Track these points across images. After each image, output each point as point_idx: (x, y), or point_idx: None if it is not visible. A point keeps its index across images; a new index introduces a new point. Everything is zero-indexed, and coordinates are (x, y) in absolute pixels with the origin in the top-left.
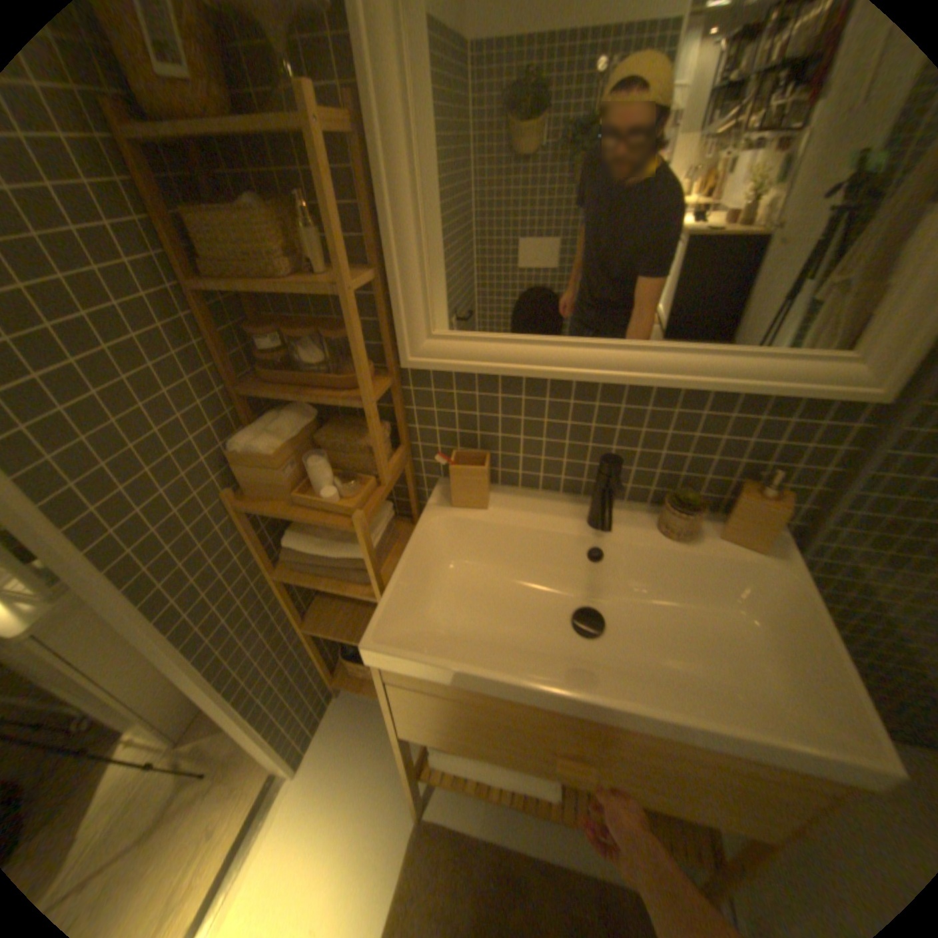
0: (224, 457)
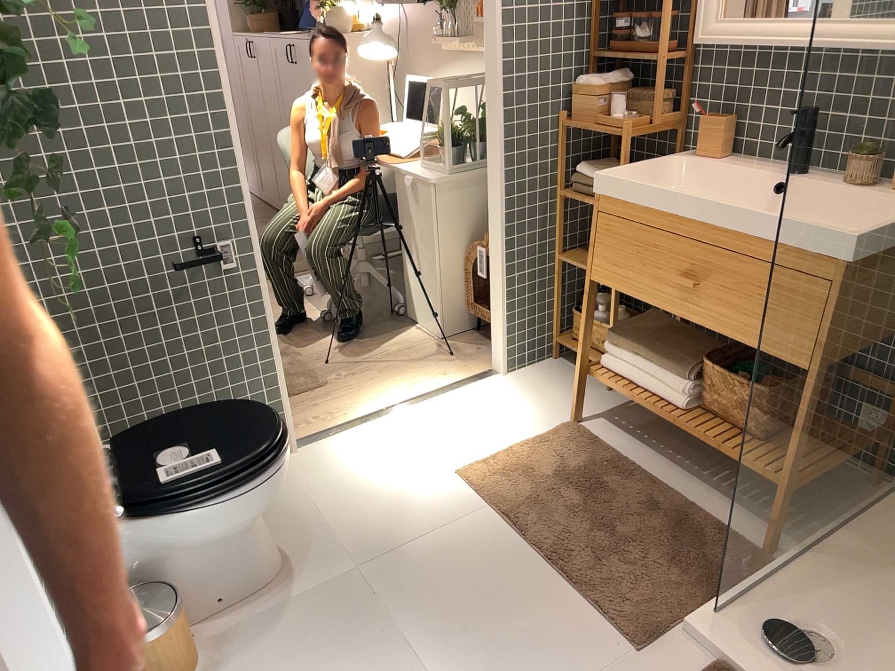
0: (569, 94)
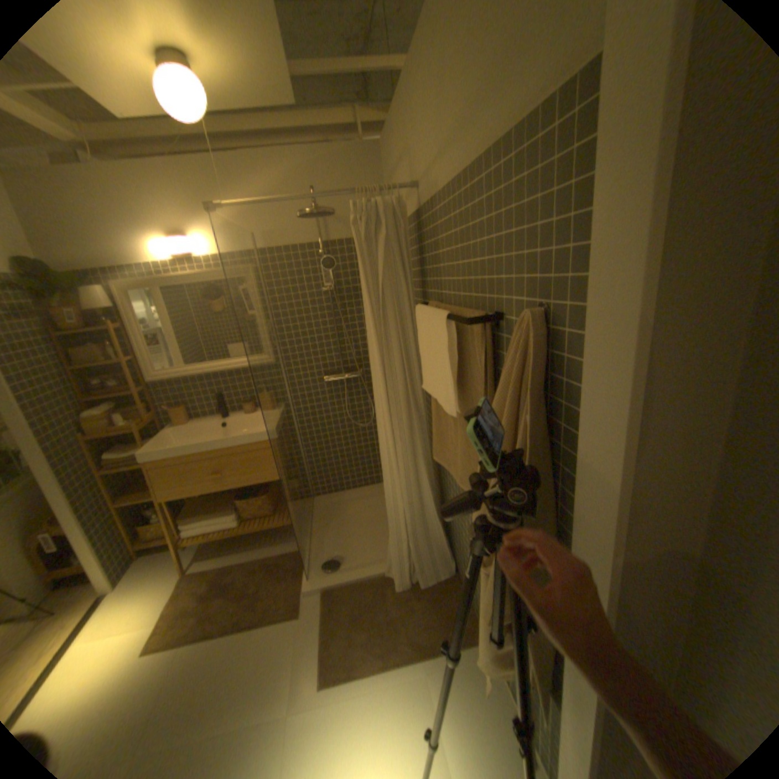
0: (77, 424)
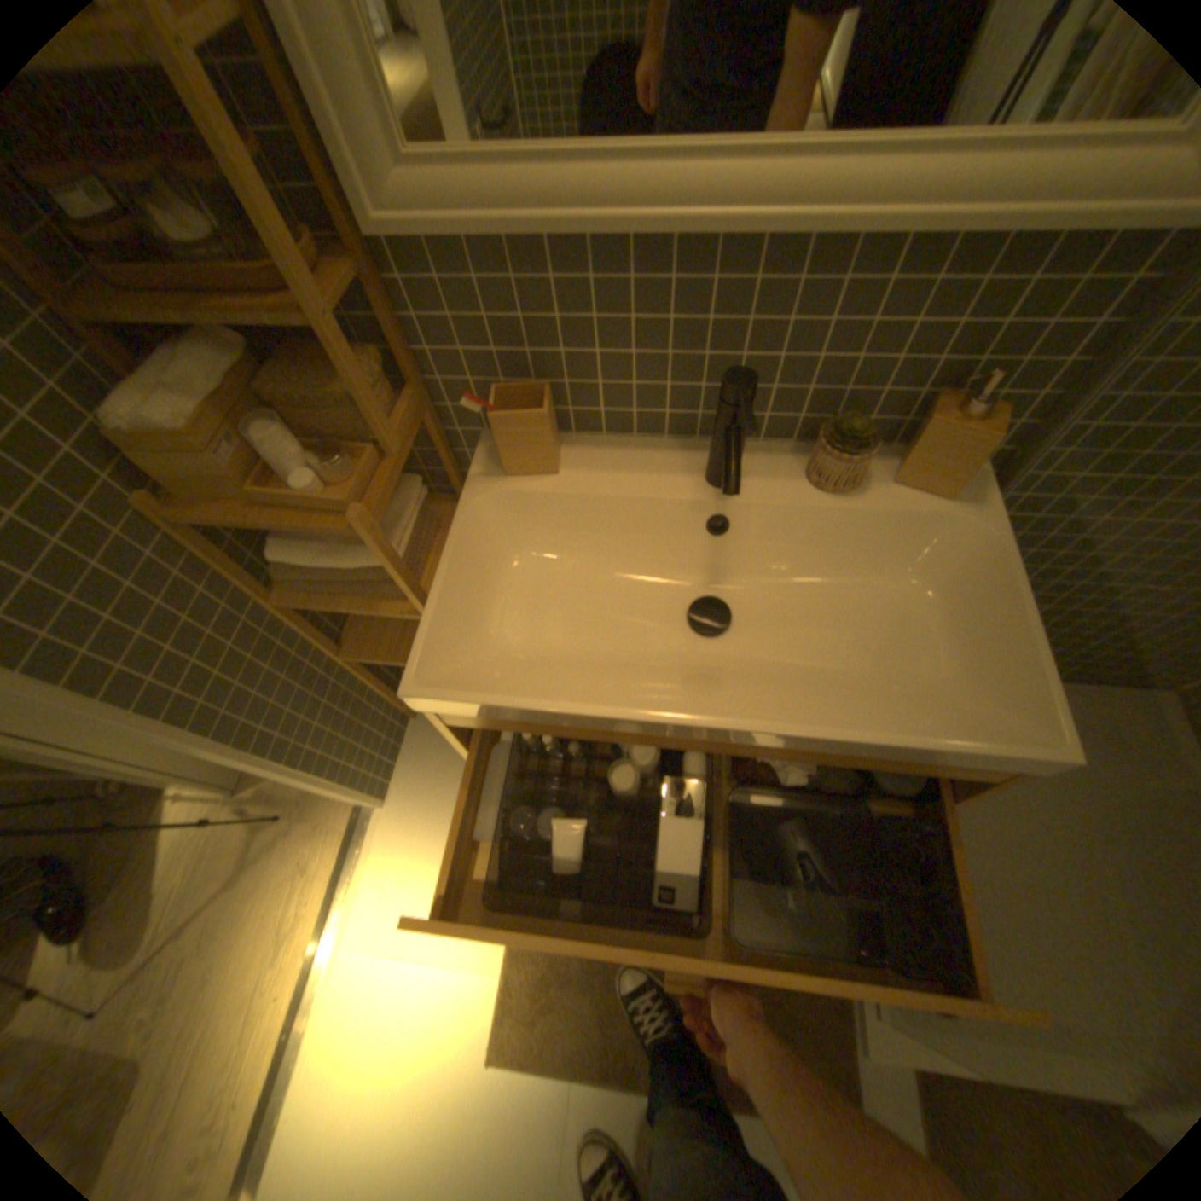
0: (109, 440)
